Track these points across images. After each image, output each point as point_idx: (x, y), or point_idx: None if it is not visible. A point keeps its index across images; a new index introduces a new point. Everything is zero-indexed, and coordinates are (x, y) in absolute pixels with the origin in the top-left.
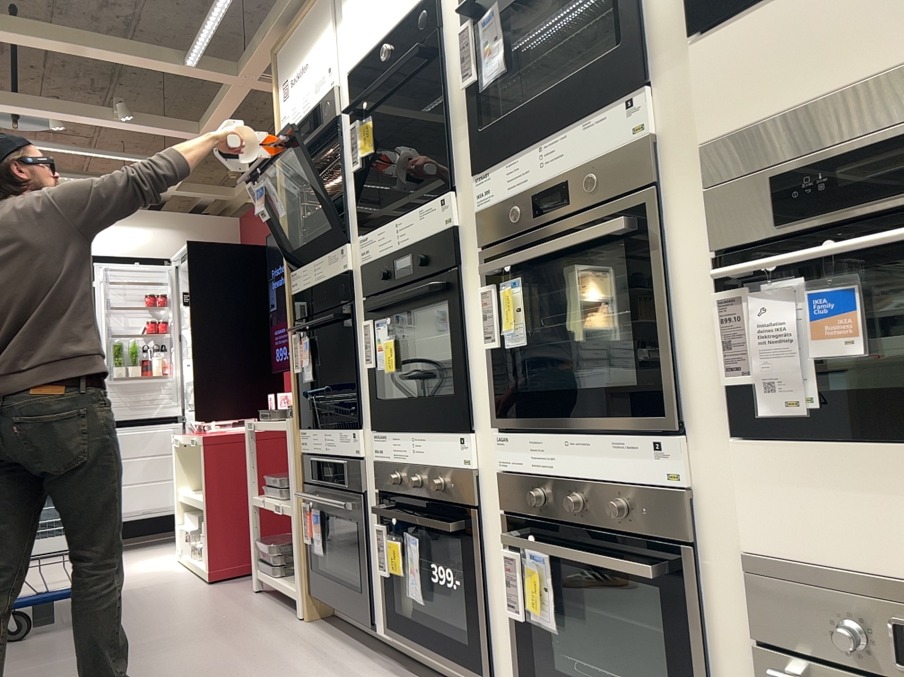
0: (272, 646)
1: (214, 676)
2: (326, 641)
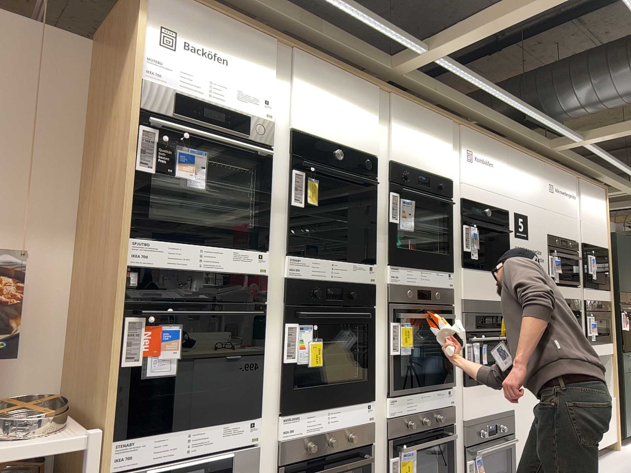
0: None
1: None
2: None
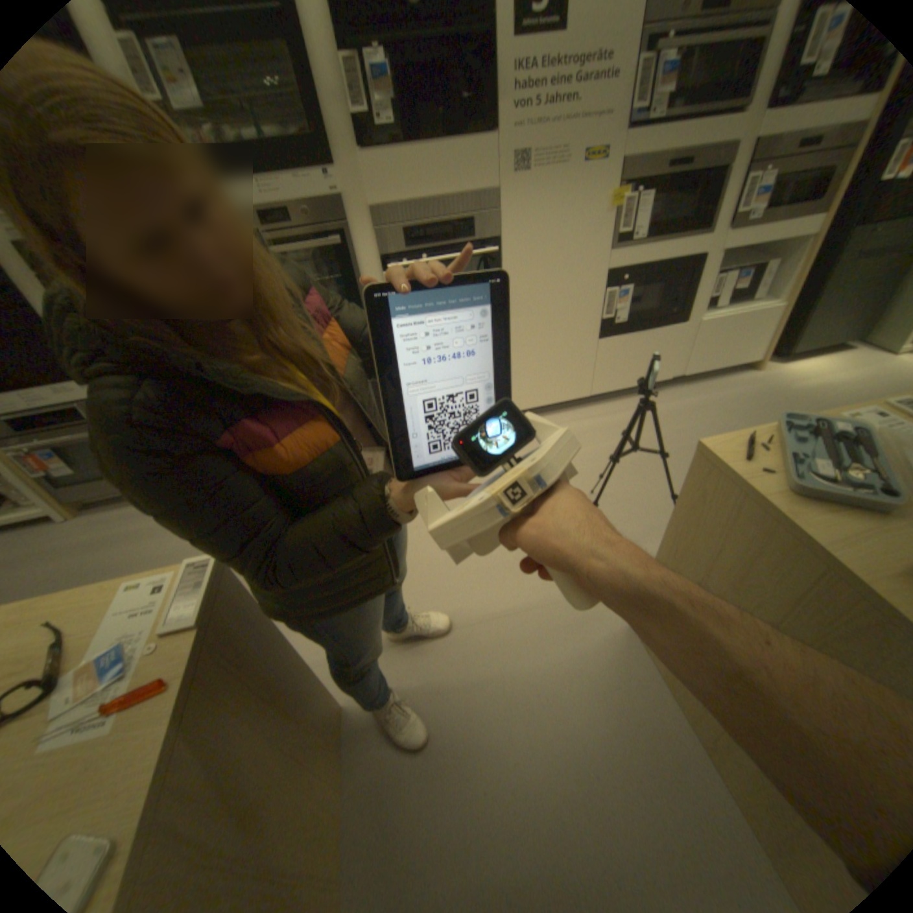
0: (85, 541)
1: (86, 573)
2: (119, 514)
